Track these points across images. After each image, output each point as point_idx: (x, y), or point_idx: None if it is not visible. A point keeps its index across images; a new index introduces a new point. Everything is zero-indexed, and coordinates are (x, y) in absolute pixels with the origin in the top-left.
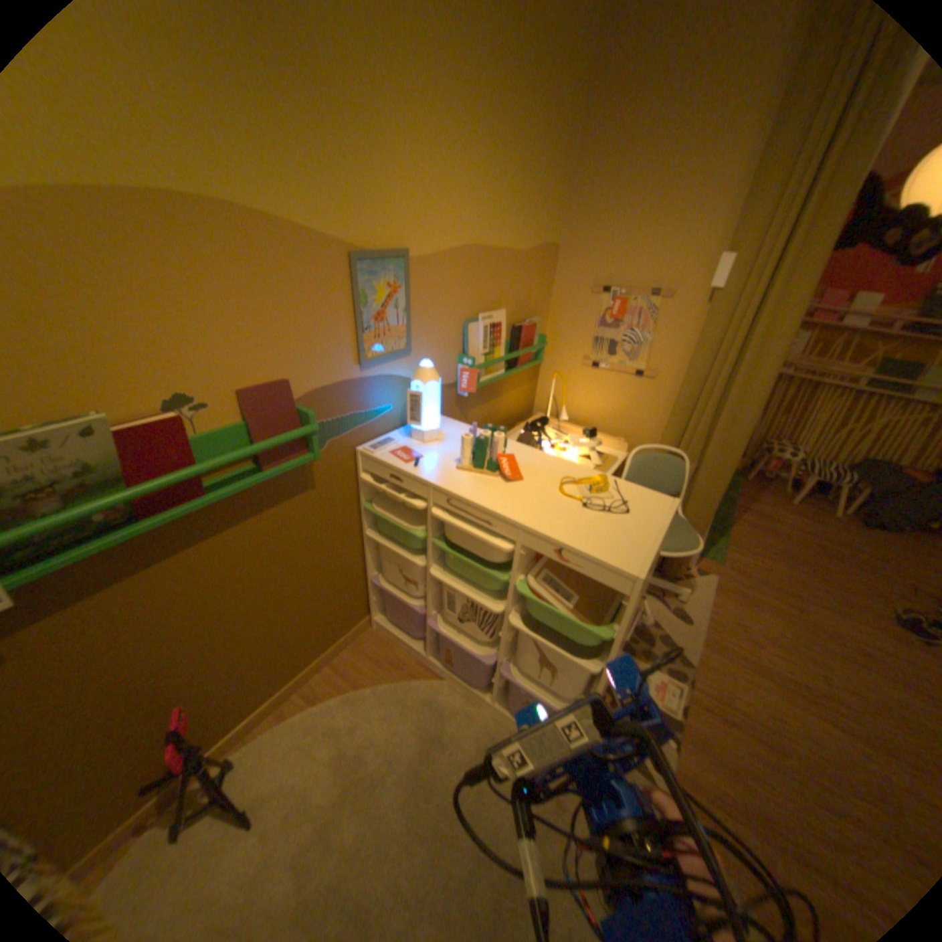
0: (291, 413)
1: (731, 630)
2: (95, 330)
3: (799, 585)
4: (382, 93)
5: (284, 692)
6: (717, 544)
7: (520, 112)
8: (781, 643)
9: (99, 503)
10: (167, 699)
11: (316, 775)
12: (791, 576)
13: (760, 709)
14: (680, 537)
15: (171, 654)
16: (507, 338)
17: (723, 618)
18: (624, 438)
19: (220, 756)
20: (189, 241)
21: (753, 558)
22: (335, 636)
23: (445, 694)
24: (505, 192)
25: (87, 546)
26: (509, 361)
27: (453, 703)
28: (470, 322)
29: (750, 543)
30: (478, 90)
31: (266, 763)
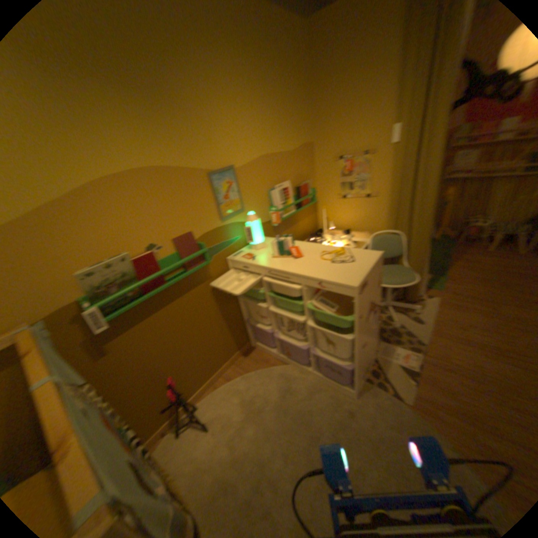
0: (195, 244)
1: (448, 324)
2: (121, 224)
3: (493, 295)
4: (210, 104)
5: (215, 376)
6: (439, 280)
7: (276, 88)
8: (481, 327)
9: (131, 287)
10: (166, 374)
11: (234, 409)
12: (488, 291)
13: (467, 362)
14: (405, 276)
15: (164, 354)
16: (294, 193)
17: (443, 318)
18: (368, 231)
19: (192, 404)
20: (147, 184)
21: (463, 285)
22: (235, 349)
23: (290, 370)
24: (276, 126)
25: (129, 306)
26: (298, 204)
27: (295, 374)
28: (272, 190)
29: (461, 277)
30: (252, 87)
31: (211, 406)
